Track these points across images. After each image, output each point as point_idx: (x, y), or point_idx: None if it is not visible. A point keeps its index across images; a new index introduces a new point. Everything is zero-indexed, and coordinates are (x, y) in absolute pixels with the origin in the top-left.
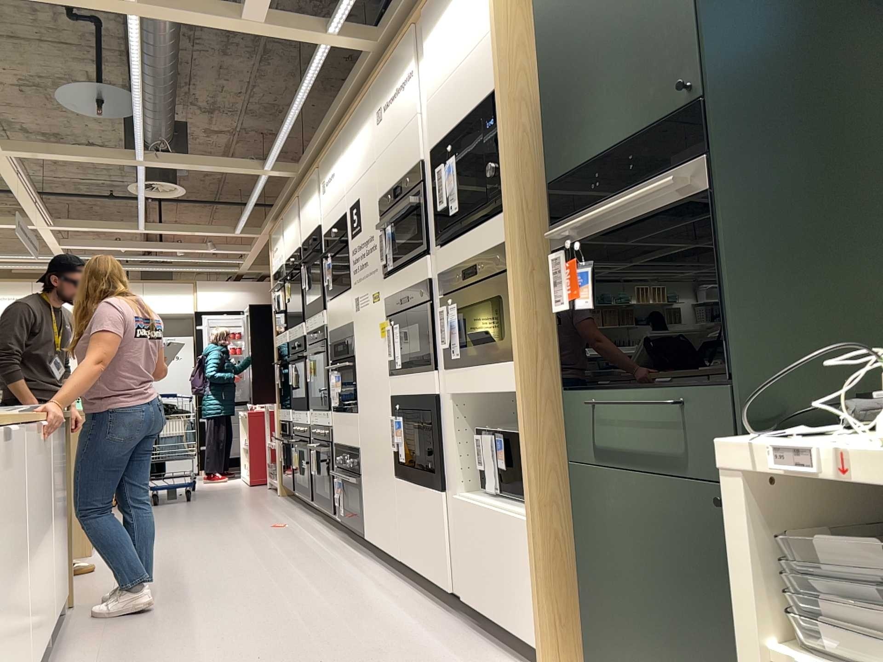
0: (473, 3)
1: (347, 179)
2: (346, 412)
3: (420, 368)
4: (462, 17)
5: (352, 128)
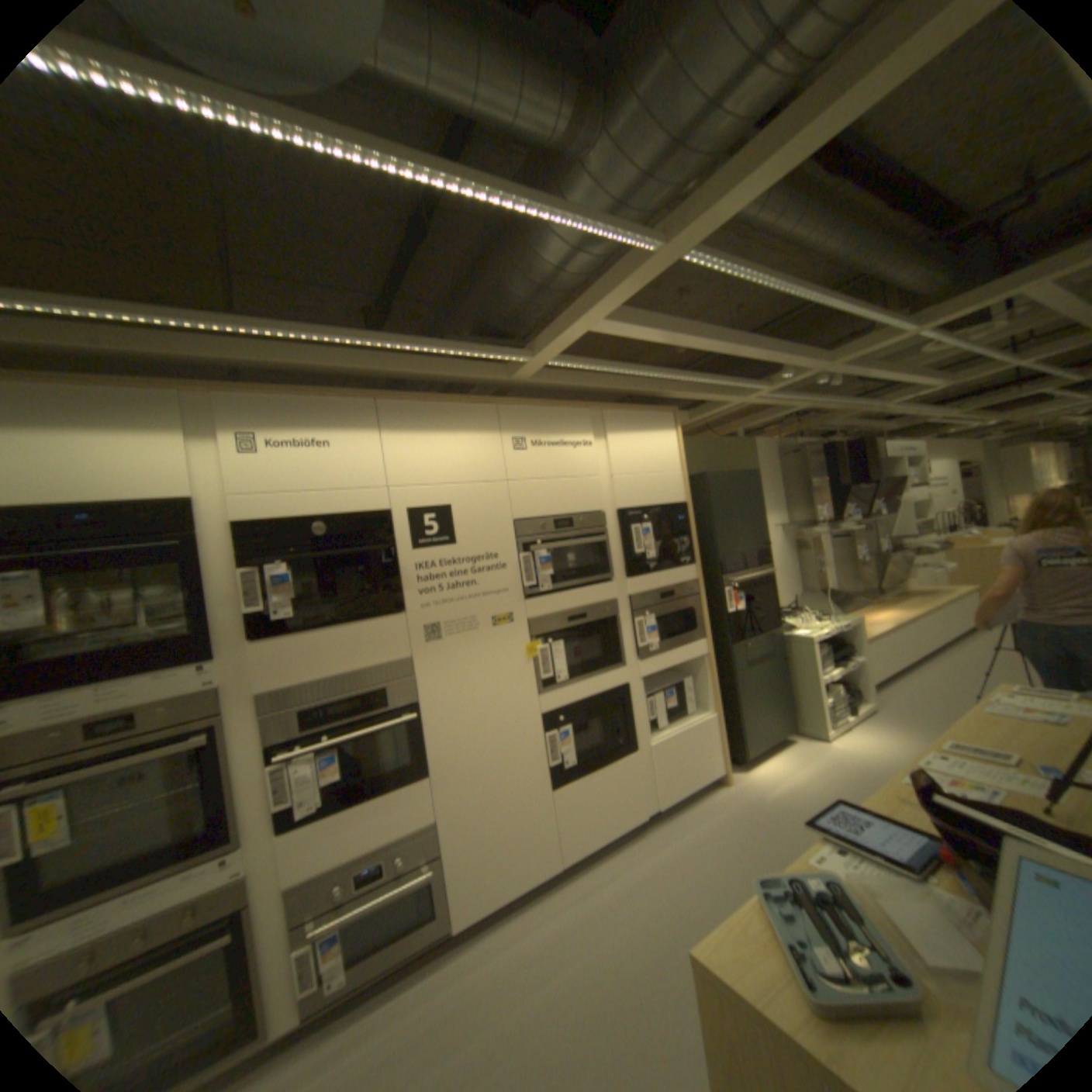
0: (663, 447)
1: (402, 472)
2: (371, 799)
3: (601, 670)
4: (652, 448)
5: (429, 419)
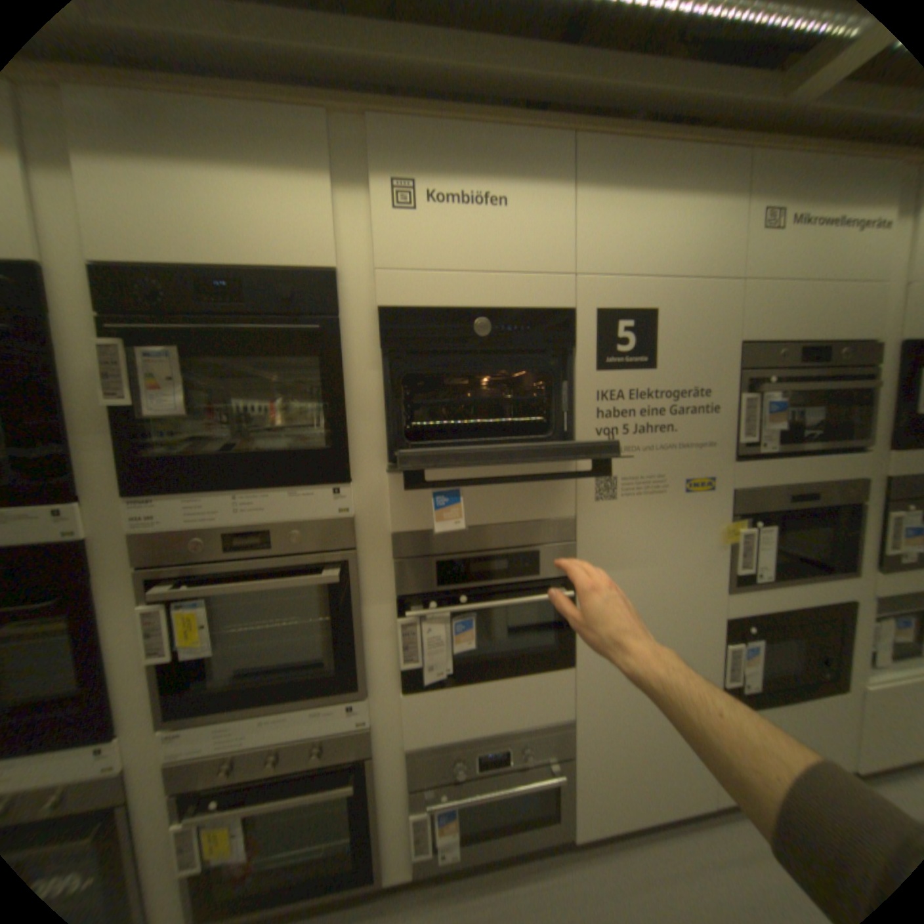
0: None
1: (599, 252)
2: (507, 677)
3: (825, 576)
4: None
5: (648, 166)
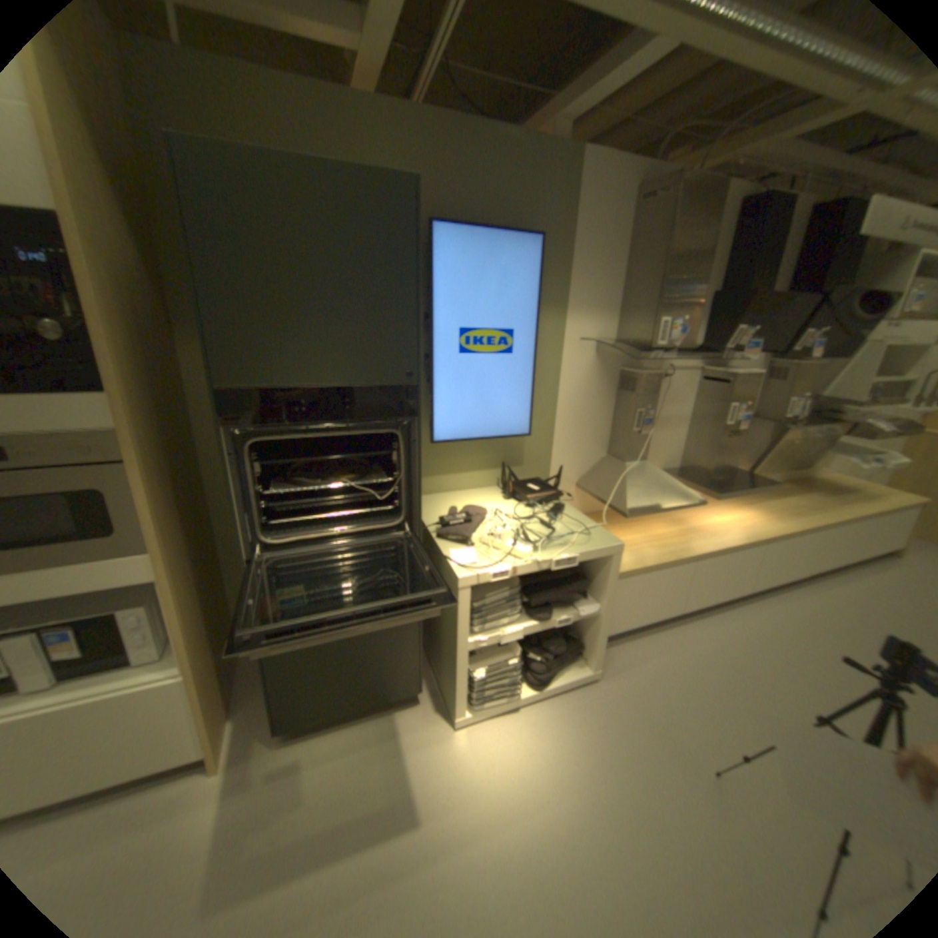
0: None
1: None
2: None
3: None
4: None
5: None
